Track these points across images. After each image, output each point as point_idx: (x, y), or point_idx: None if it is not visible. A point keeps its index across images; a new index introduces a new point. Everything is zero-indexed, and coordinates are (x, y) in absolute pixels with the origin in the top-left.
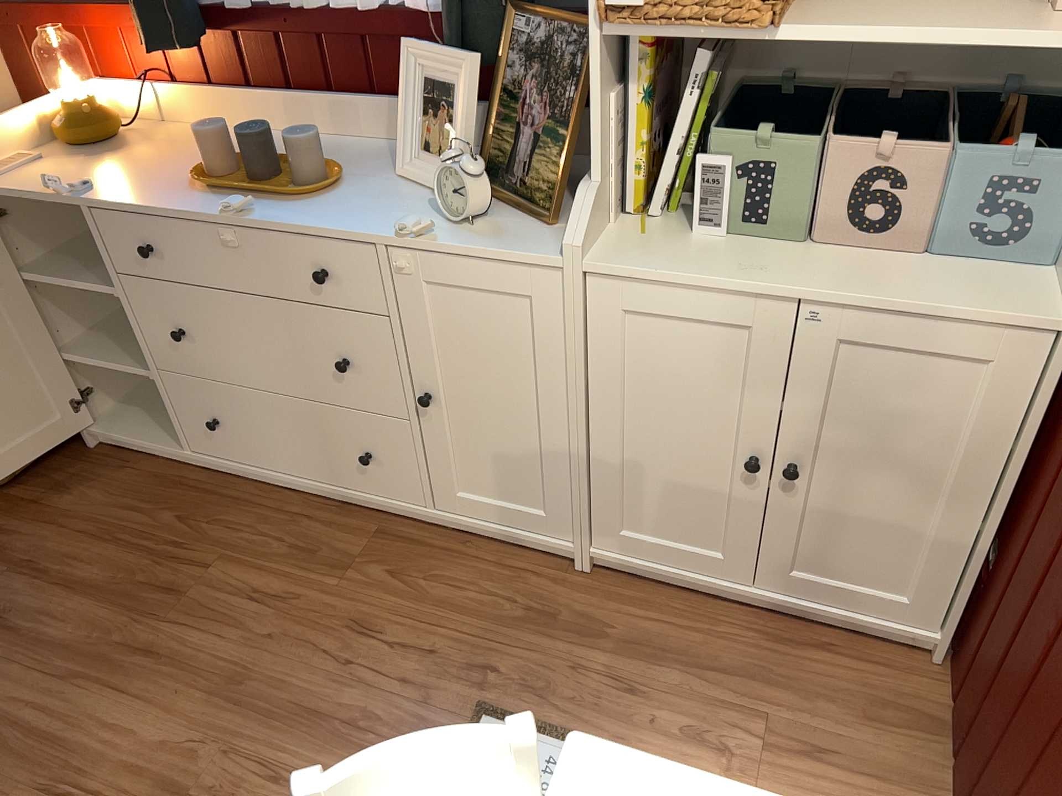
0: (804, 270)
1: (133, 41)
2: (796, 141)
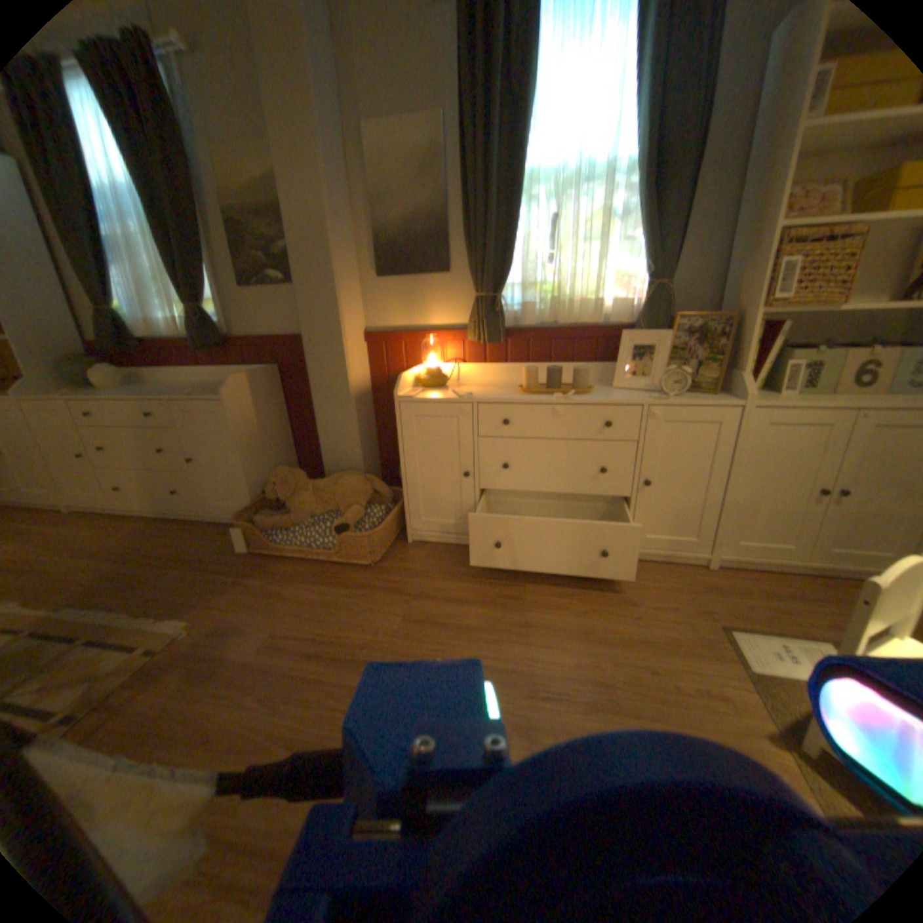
0: (849, 400)
1: (450, 340)
2: (833, 350)
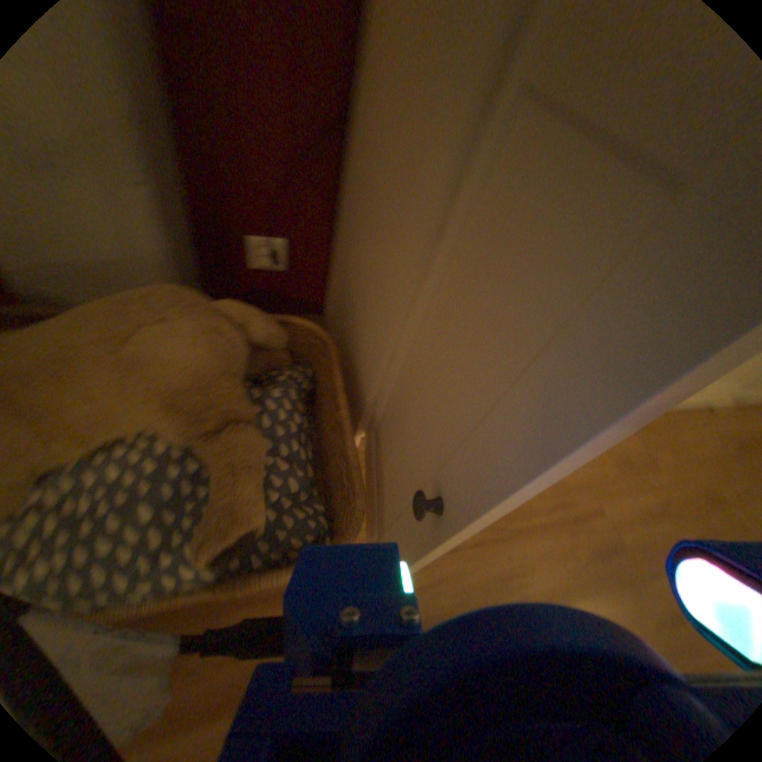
0: None
1: None
2: None
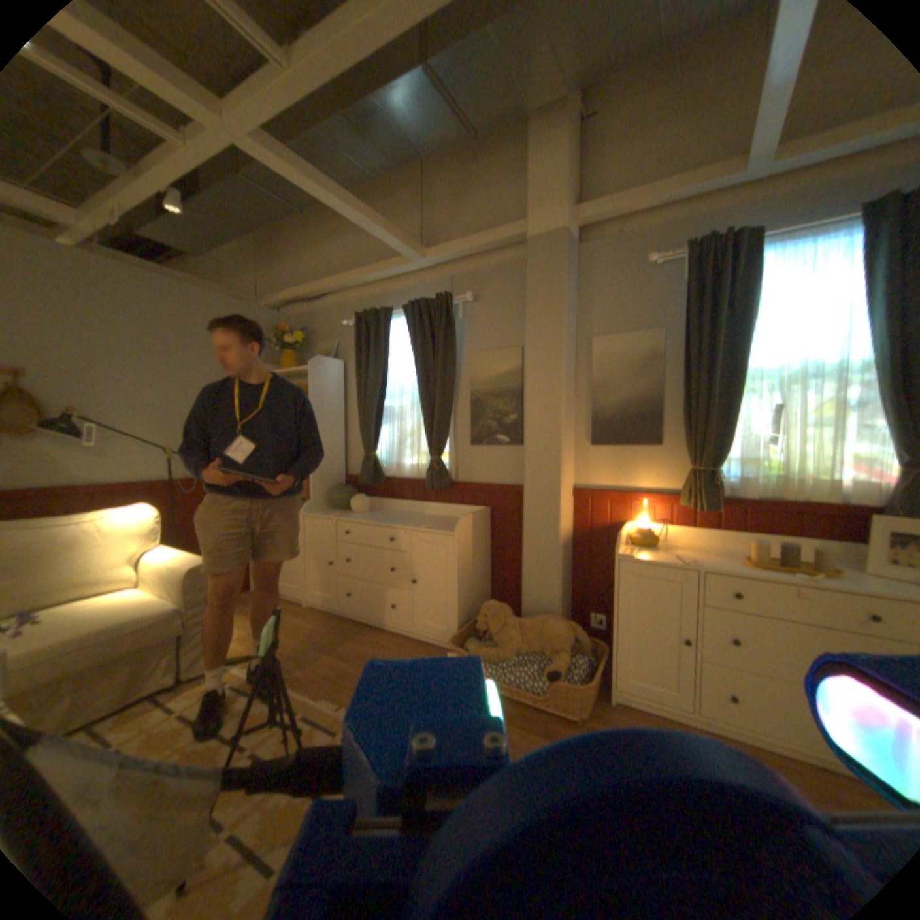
0: None
1: (660, 503)
2: None
